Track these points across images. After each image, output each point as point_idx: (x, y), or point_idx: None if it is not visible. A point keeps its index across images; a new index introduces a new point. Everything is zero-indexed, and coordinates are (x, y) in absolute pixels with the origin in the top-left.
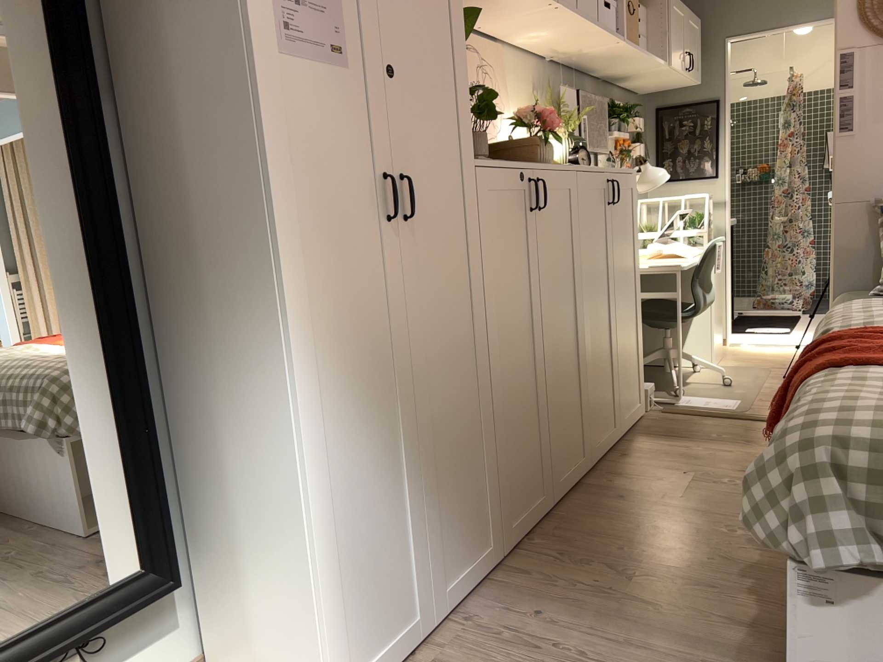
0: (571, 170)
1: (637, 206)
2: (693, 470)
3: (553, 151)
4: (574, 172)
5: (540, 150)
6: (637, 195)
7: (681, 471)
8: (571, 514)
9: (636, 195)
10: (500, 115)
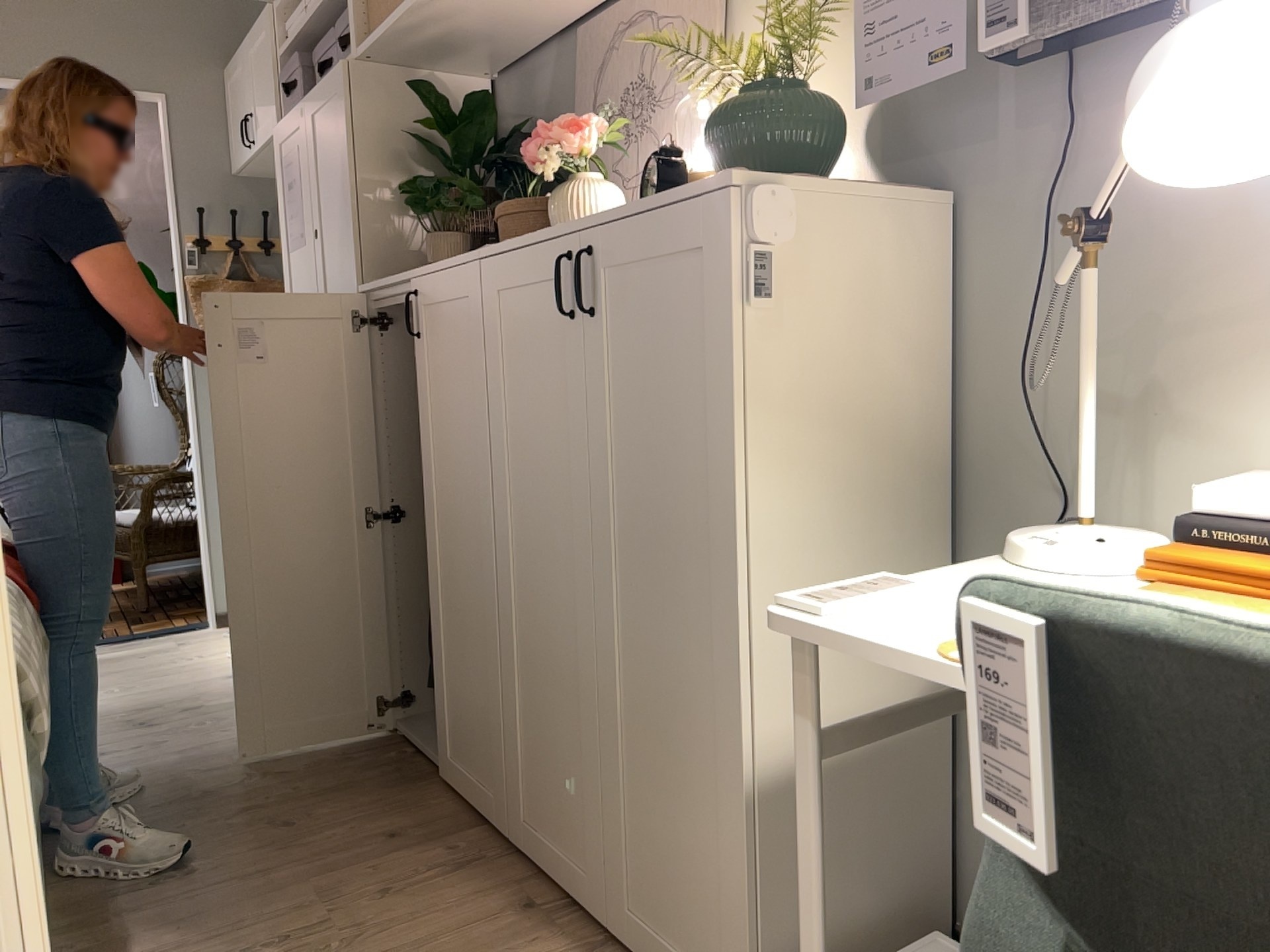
0: (468, 262)
1: (735, 313)
2: (358, 951)
3: (567, 204)
4: (472, 264)
5: (551, 211)
6: (734, 273)
7: (377, 935)
8: (416, 791)
9: (729, 273)
10: (672, 120)
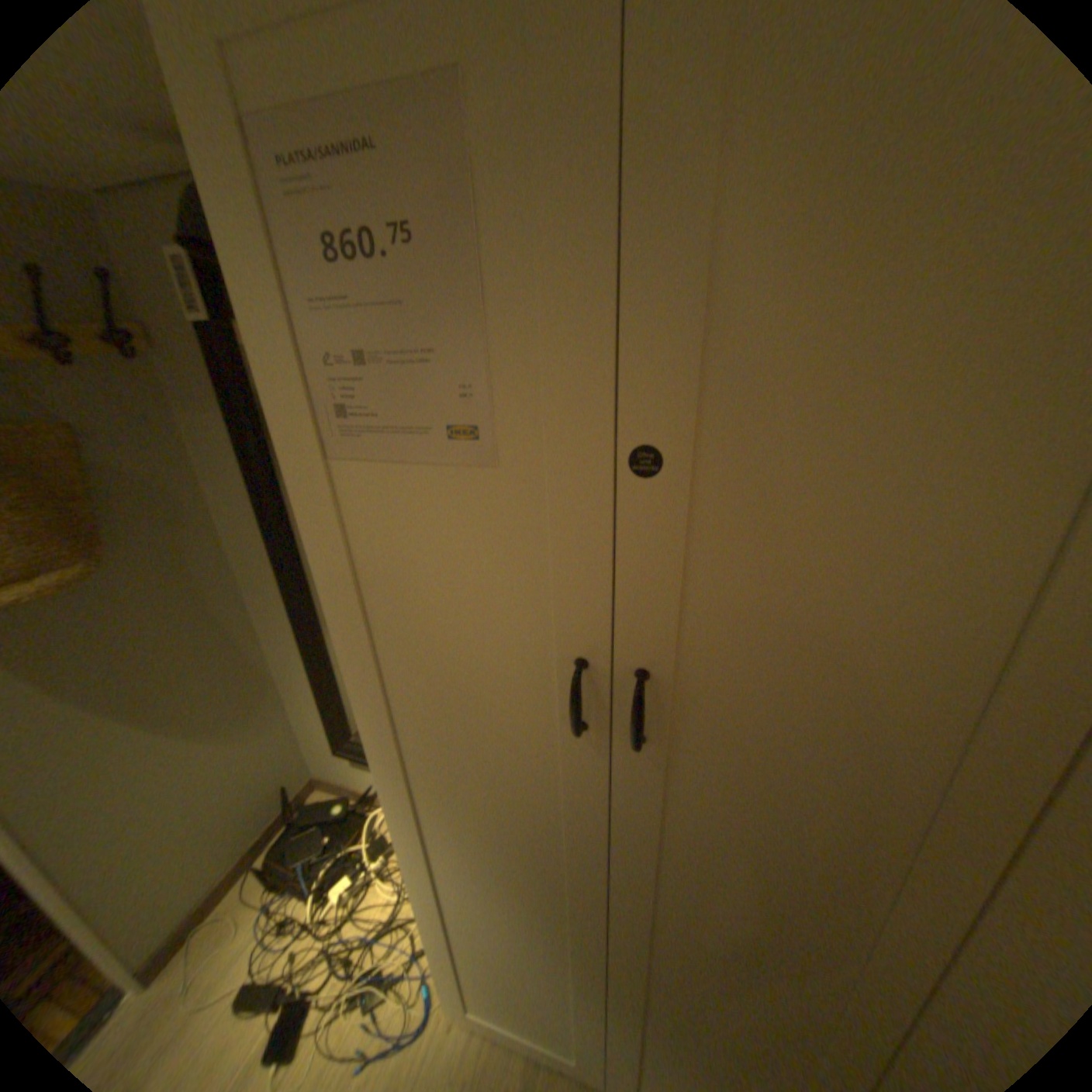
0: None
1: None
2: None
3: None
4: None
5: None
6: None
7: None
8: None
9: None
10: None
